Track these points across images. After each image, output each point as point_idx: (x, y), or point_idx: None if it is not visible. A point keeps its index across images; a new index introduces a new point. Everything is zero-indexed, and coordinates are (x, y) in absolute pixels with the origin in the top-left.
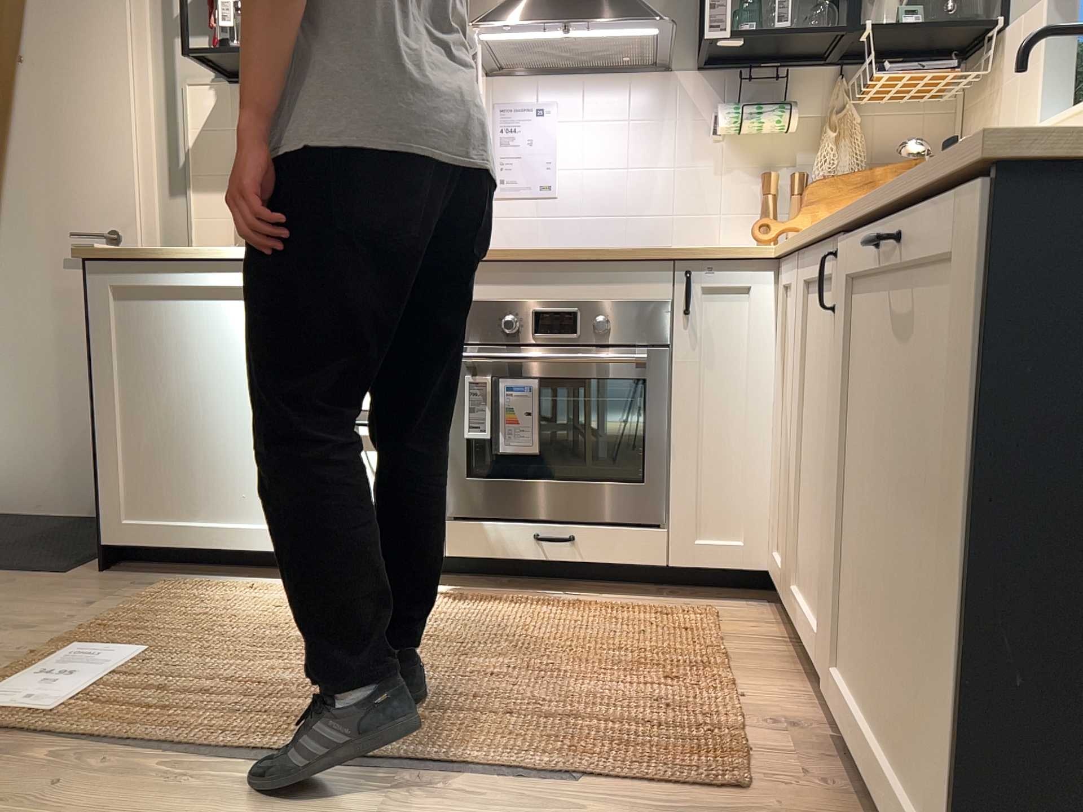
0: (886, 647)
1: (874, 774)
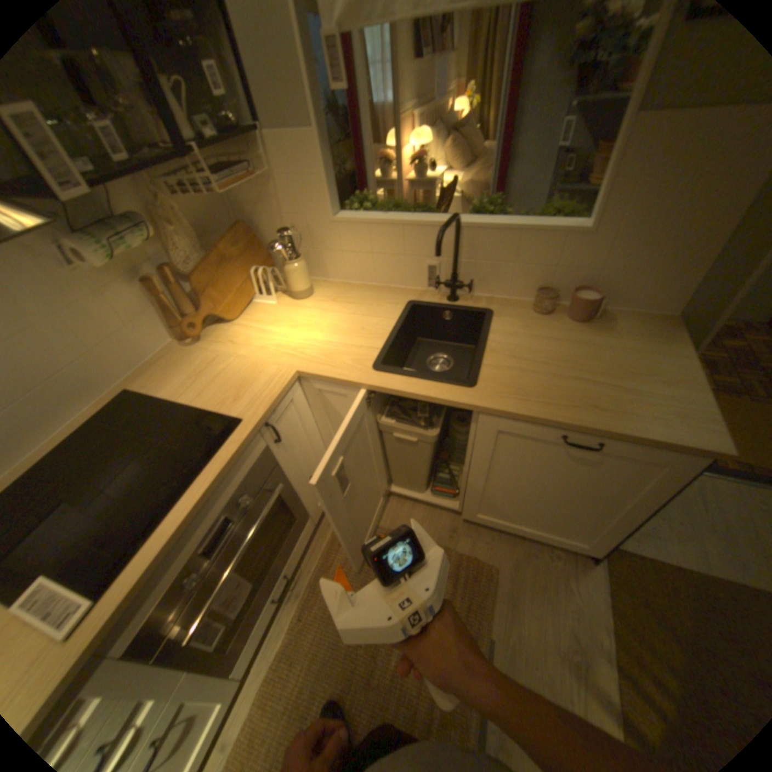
0: (528, 514)
1: (521, 534)
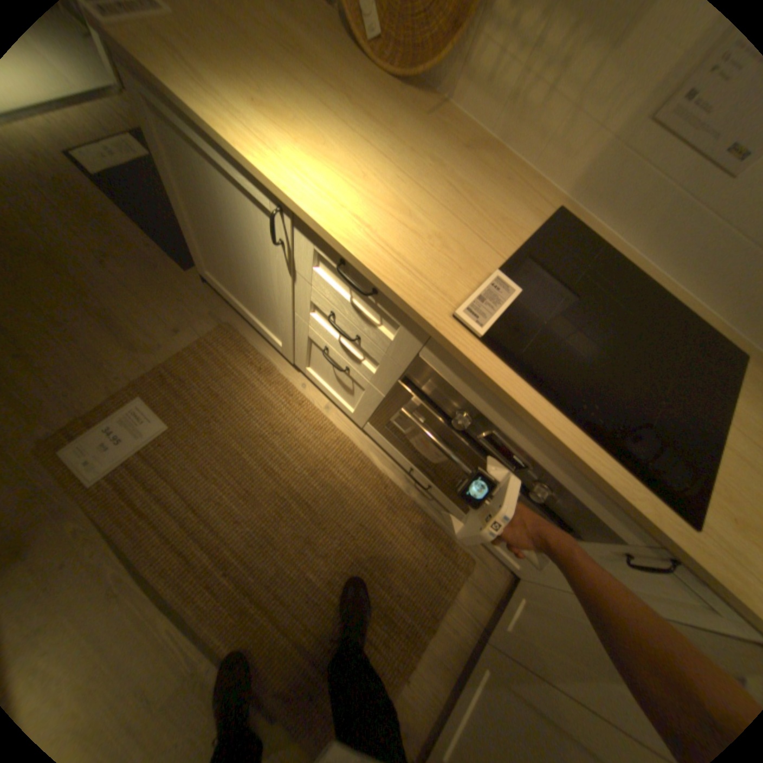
0: None
1: None
